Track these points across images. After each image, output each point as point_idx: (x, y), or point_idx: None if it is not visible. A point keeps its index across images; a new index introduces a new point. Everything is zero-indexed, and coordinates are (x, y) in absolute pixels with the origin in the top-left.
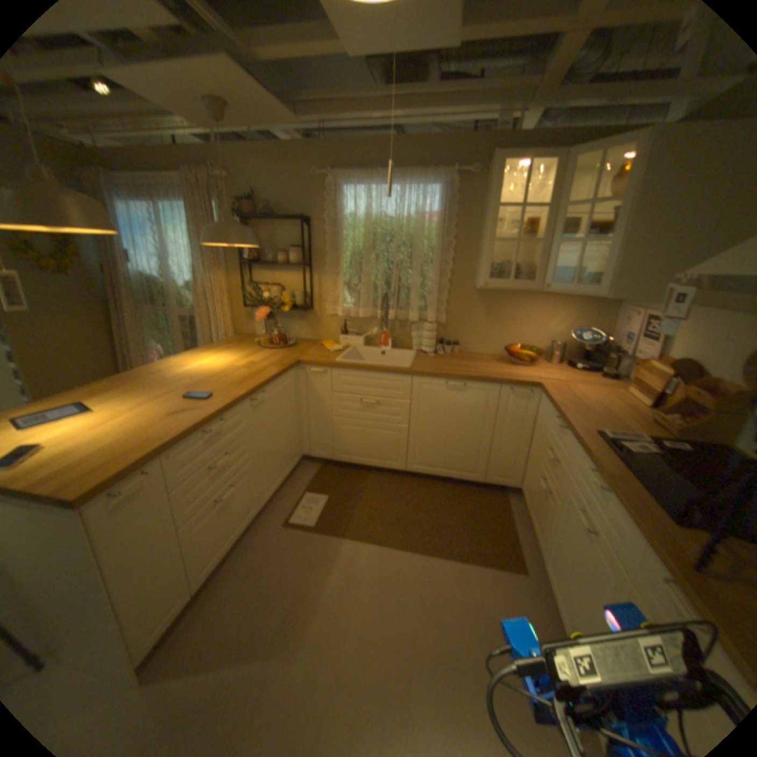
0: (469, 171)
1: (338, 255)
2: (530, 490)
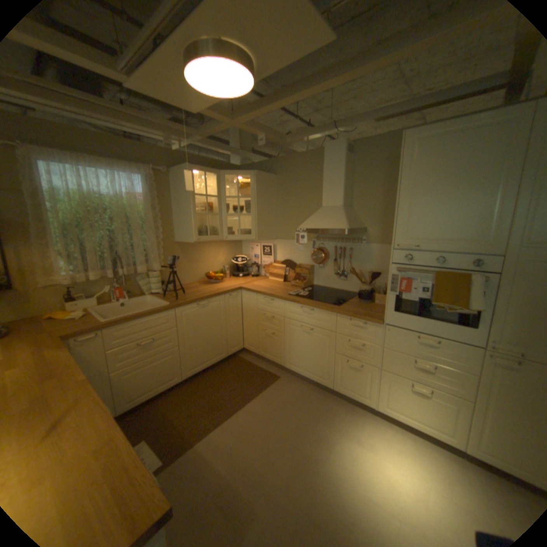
0: (156, 170)
1: (43, 227)
2: (253, 343)
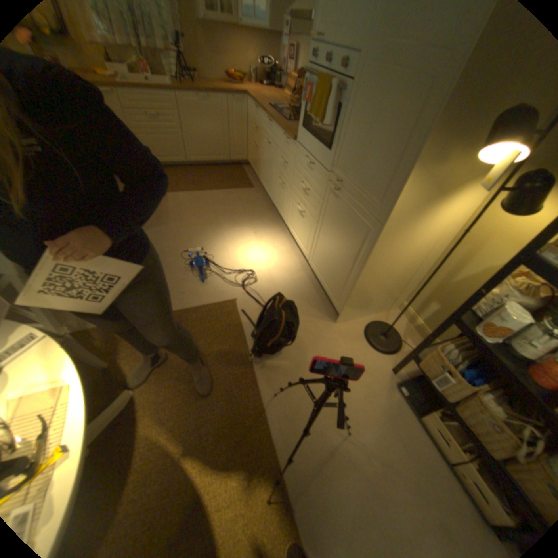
0: None
1: None
2: (250, 157)
